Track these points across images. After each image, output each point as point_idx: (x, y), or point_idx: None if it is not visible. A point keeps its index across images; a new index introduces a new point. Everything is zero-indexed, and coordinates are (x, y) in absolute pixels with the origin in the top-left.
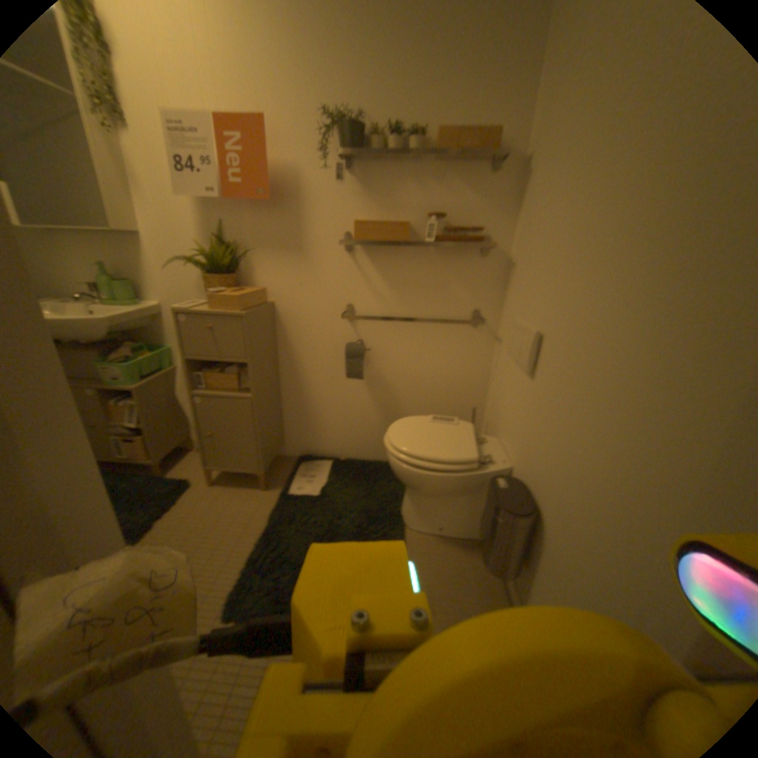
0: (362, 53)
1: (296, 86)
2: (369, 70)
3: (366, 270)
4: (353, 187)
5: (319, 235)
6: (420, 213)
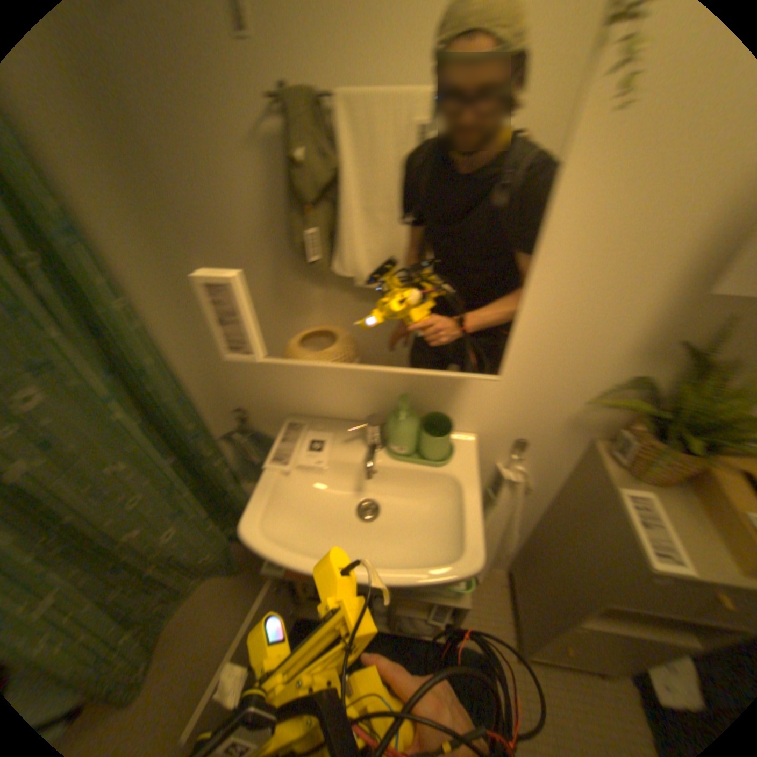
0: None
1: None
2: None
3: None
4: None
5: None
6: None
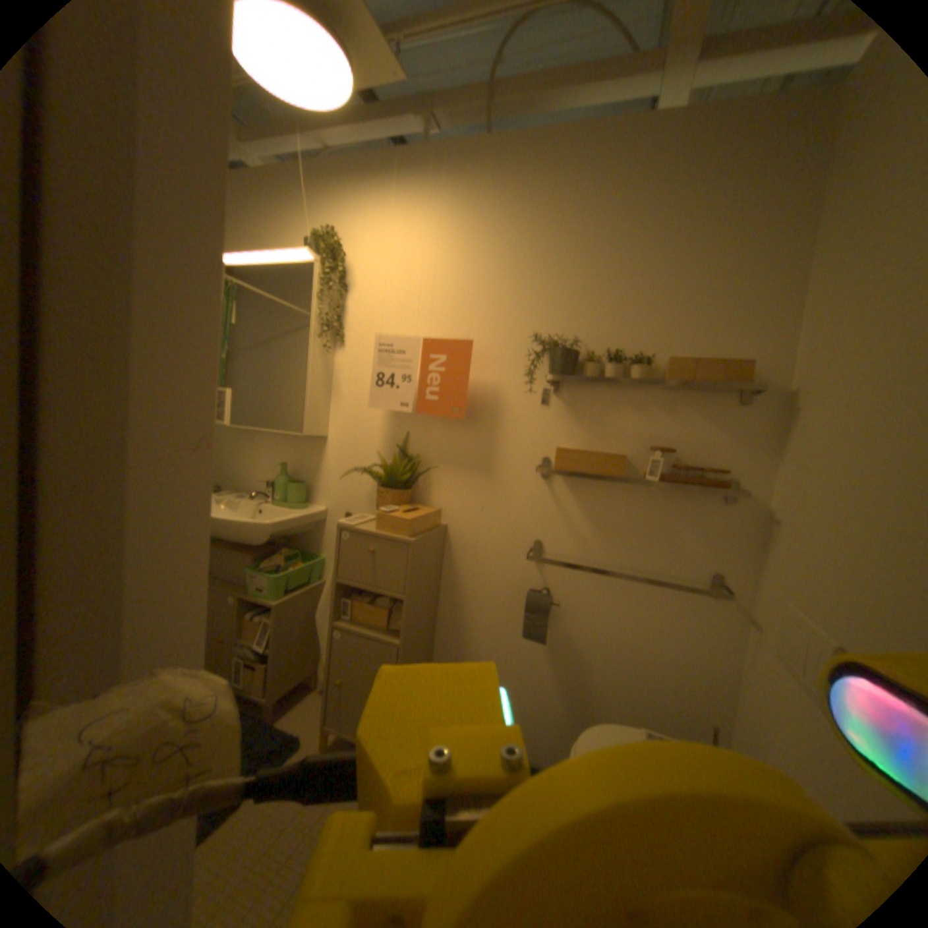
0: (582, 290)
1: (508, 317)
2: (588, 304)
3: (561, 504)
4: (557, 412)
5: (509, 458)
6: (638, 446)
